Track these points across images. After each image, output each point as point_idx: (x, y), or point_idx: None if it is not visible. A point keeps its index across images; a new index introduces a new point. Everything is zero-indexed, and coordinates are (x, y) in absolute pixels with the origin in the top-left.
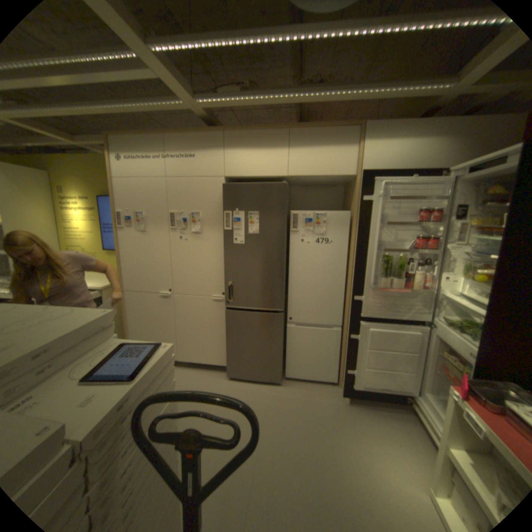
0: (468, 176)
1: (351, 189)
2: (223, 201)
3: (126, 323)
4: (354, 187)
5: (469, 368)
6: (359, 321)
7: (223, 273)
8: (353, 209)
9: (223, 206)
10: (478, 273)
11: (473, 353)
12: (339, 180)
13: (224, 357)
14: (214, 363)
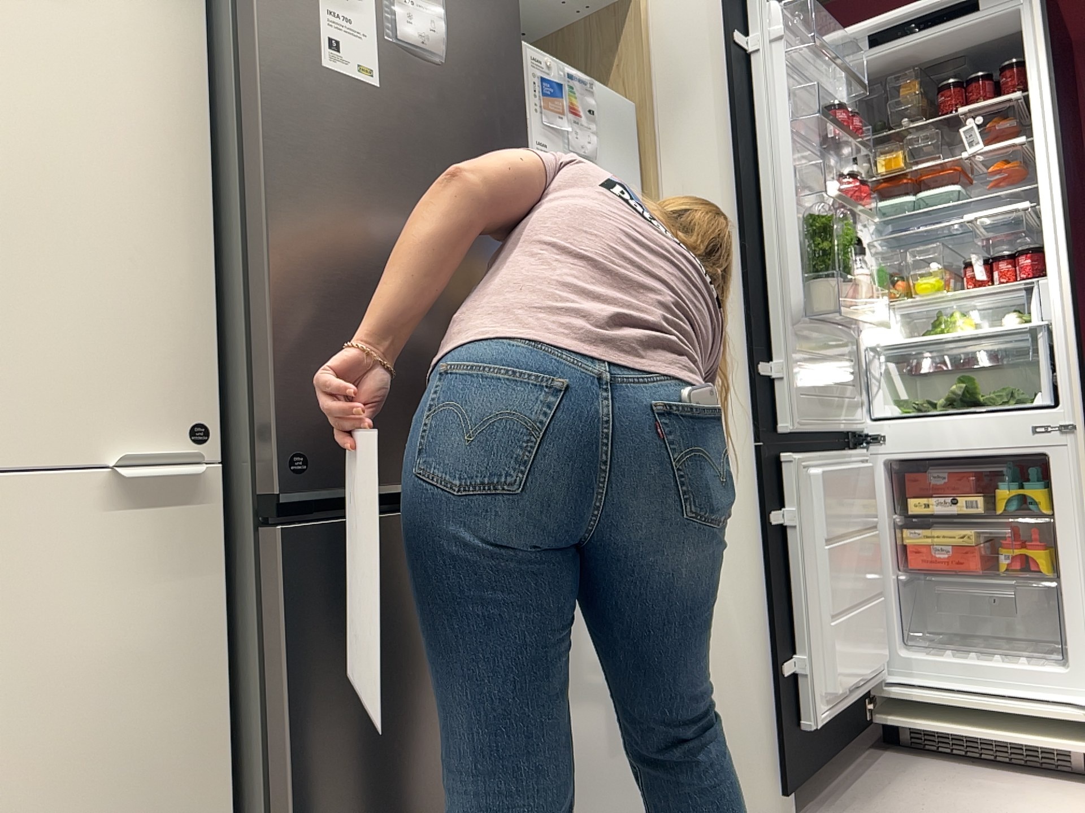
0: (870, 53)
1: (575, 54)
2: None
3: None
4: (617, 34)
5: (1009, 485)
6: (778, 455)
7: (191, 279)
8: (633, 101)
9: None
10: (914, 281)
11: (1042, 421)
12: (534, 15)
13: None
14: None
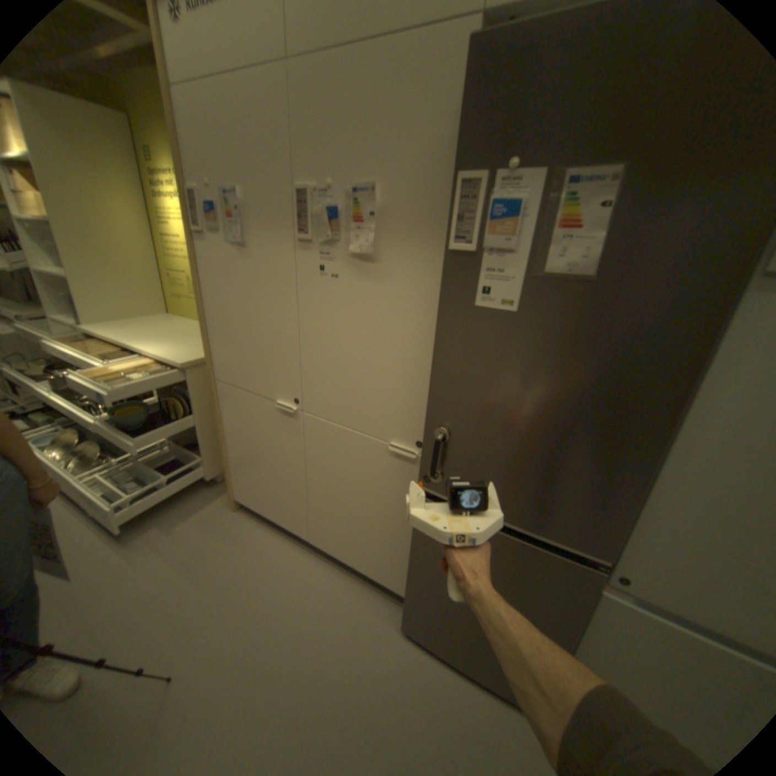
0: None
1: None
2: (461, 123)
3: (224, 442)
4: None
5: None
6: None
7: (426, 388)
8: None
9: (459, 147)
10: None
11: None
12: None
13: (402, 579)
14: (379, 580)
